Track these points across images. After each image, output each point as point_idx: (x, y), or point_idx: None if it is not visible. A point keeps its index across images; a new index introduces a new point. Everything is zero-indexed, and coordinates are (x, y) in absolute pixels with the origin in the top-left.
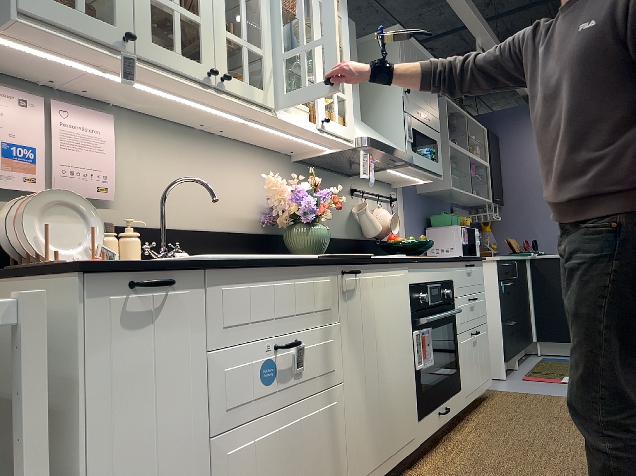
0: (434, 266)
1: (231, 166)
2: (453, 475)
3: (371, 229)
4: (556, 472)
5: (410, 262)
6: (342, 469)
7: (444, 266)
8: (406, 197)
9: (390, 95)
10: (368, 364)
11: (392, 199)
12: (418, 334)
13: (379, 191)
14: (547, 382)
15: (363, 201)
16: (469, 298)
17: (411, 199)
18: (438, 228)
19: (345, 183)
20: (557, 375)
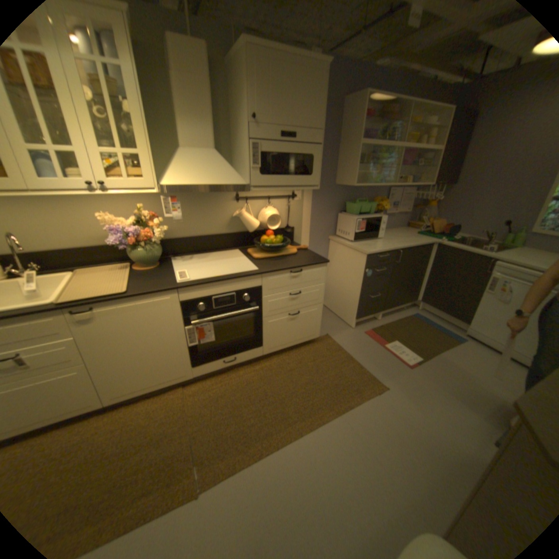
0: (225, 283)
1: (89, 204)
2: (193, 402)
3: (247, 227)
4: (234, 432)
5: (178, 289)
6: (92, 396)
7: (244, 280)
8: (315, 191)
9: (243, 120)
10: (117, 352)
11: (289, 197)
12: (190, 328)
13: (274, 192)
14: (373, 343)
15: (250, 204)
16: (289, 293)
17: (324, 190)
18: (347, 213)
19: (226, 193)
20: (393, 338)
